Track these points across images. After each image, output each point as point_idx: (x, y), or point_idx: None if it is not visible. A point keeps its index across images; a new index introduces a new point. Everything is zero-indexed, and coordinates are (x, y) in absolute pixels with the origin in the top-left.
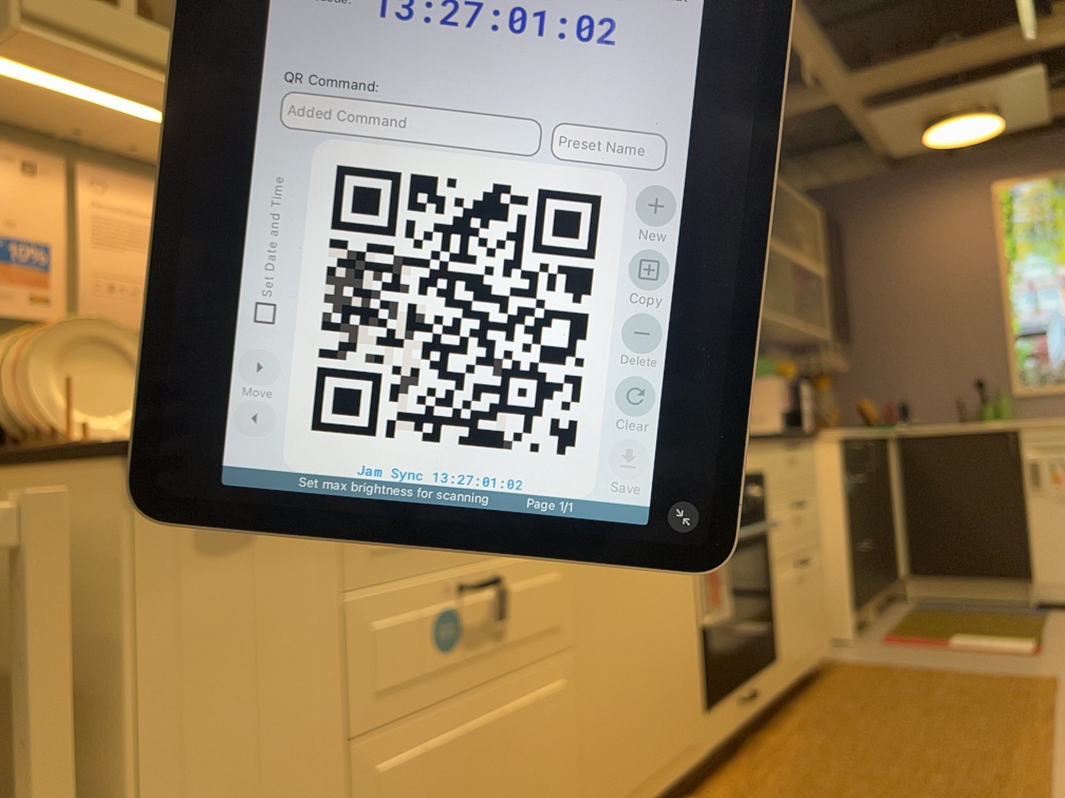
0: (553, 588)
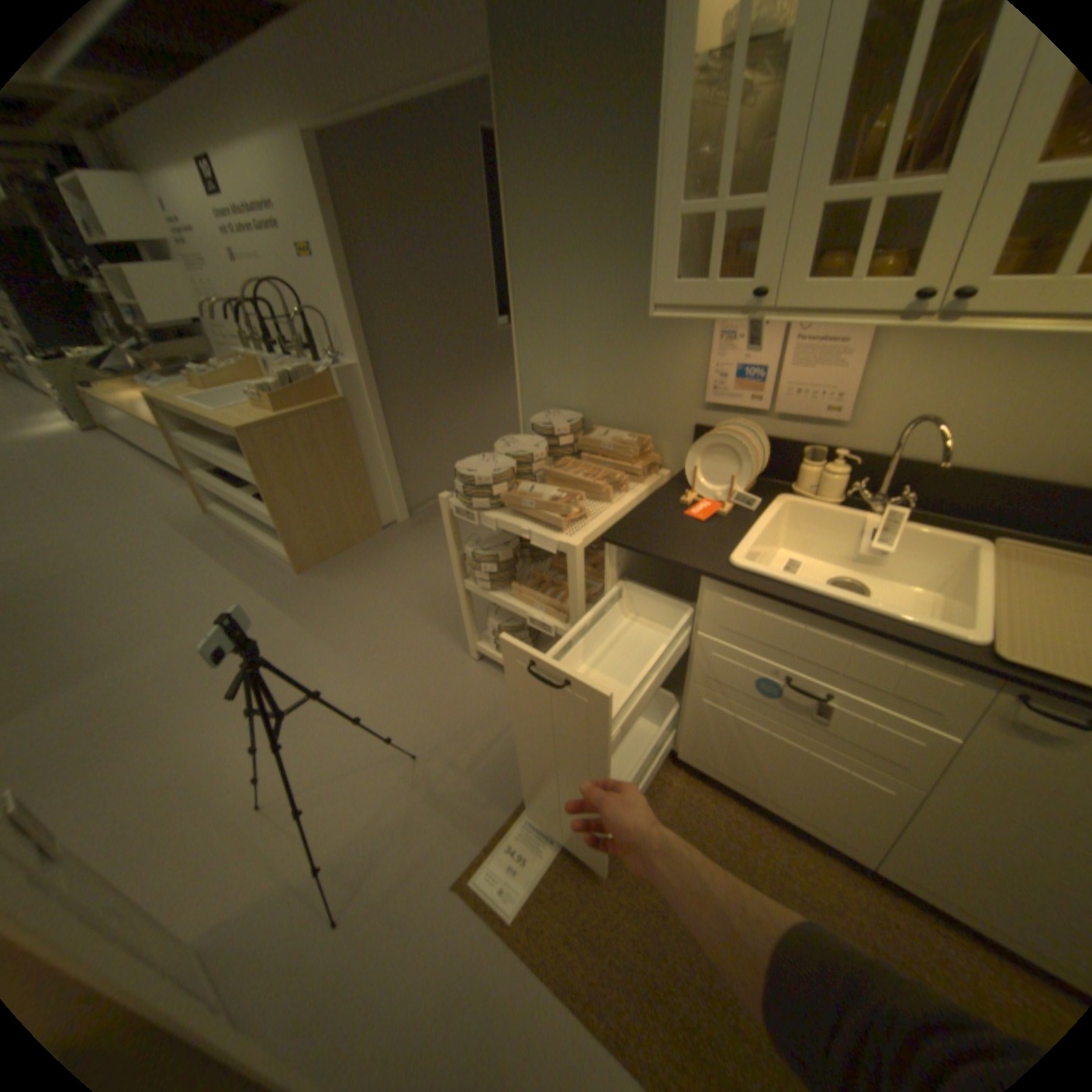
0: (914, 749)
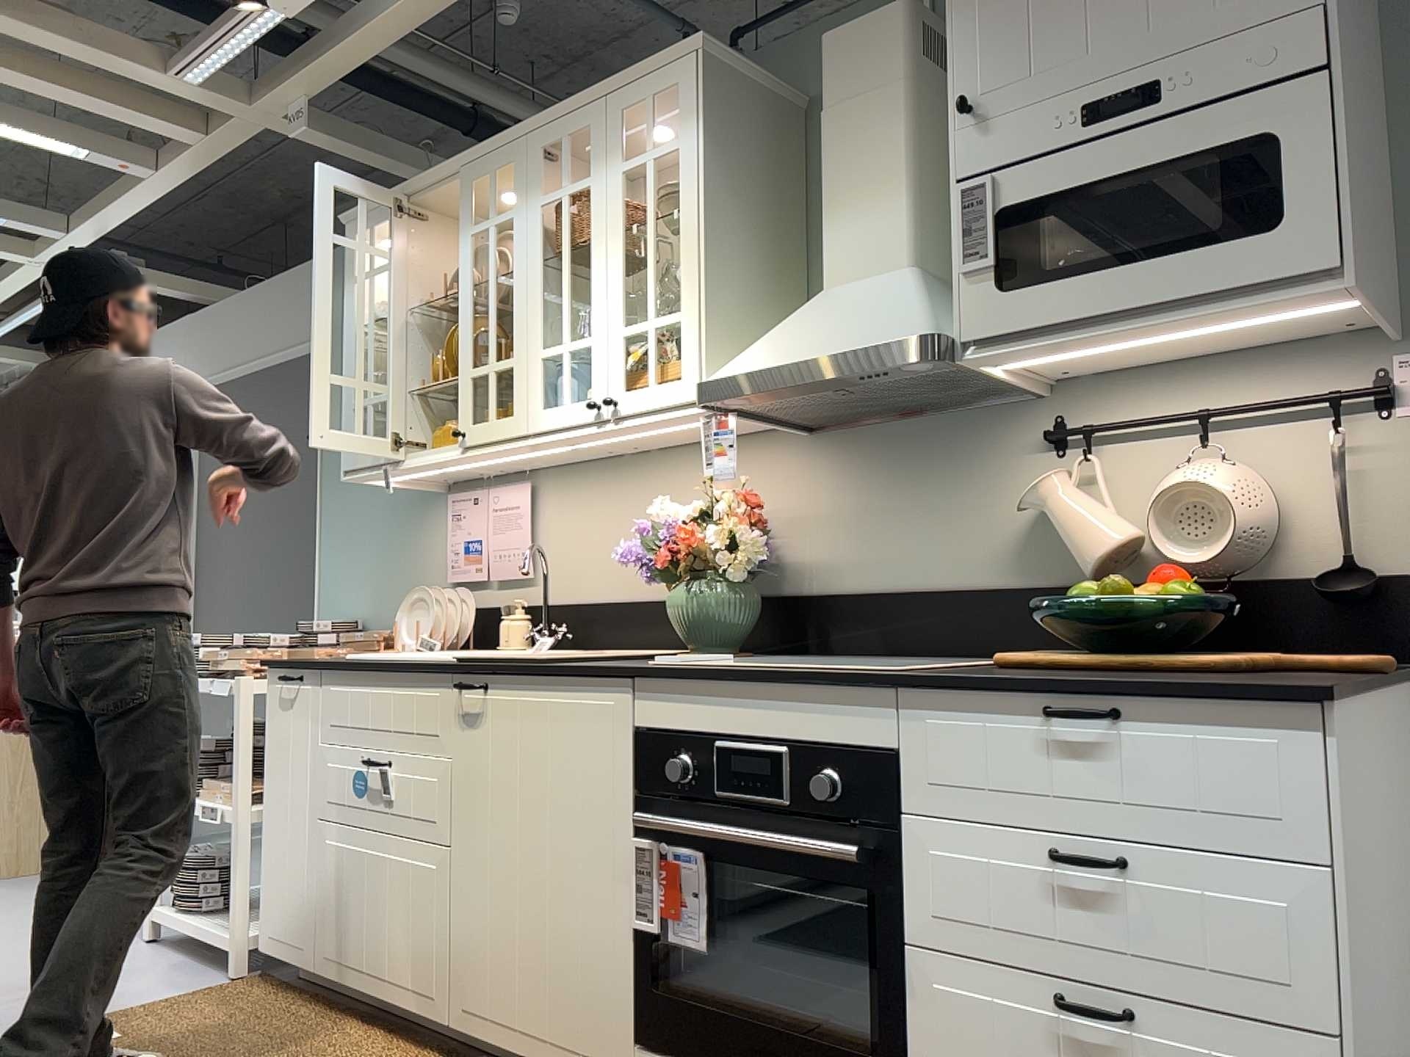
0: (431, 788)
